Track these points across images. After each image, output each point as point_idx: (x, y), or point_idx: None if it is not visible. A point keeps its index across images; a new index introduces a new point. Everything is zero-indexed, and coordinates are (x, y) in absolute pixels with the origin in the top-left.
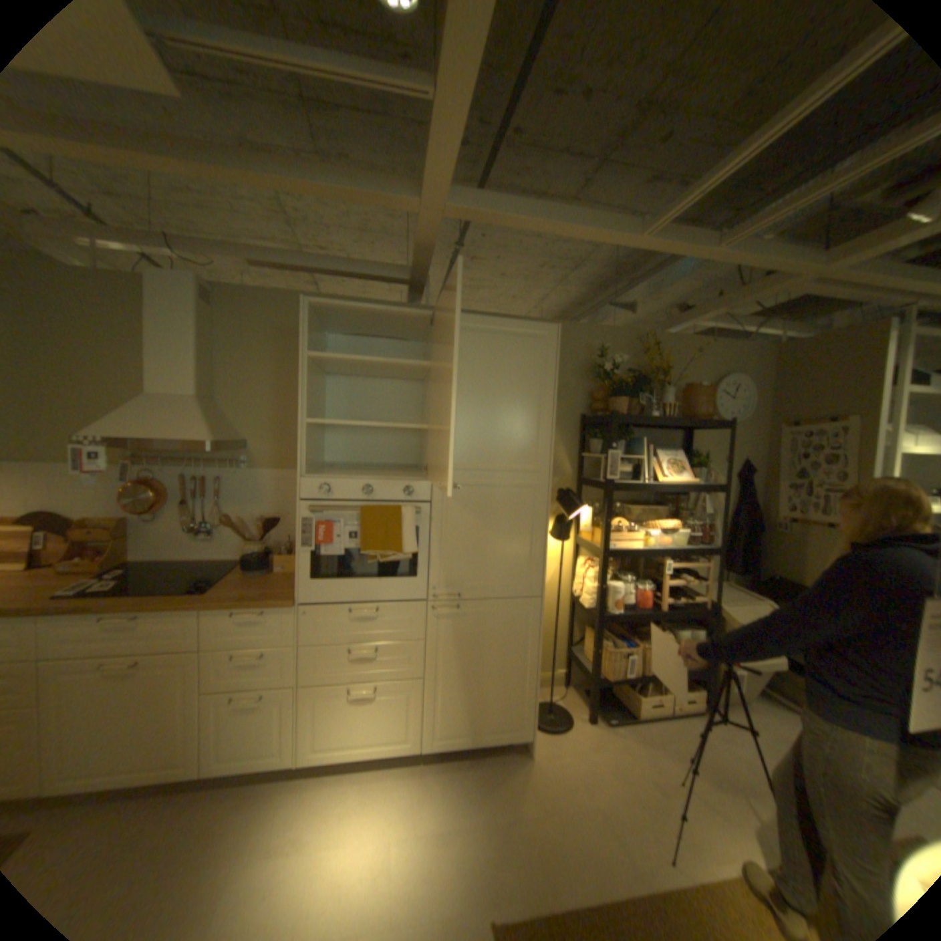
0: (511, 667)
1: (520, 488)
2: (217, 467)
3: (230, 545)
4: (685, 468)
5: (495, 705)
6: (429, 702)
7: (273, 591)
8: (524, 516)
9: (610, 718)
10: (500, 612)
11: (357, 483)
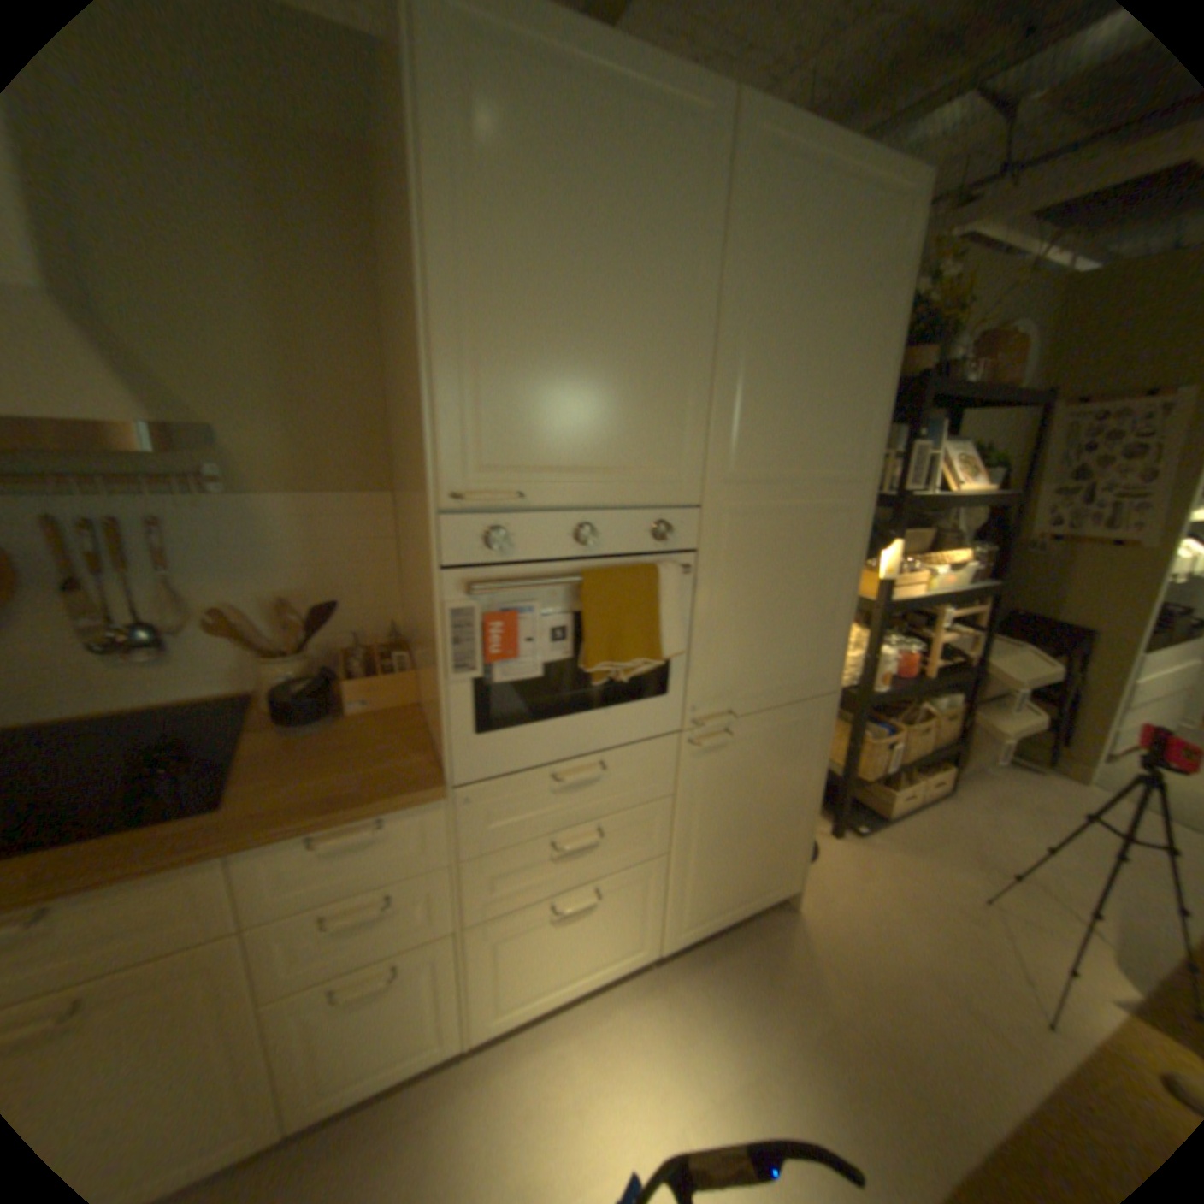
0: (789, 804)
1: (835, 514)
2: (151, 493)
3: (220, 666)
4: (980, 468)
5: (764, 861)
6: (679, 885)
7: (386, 765)
8: (835, 563)
9: (854, 823)
10: (784, 727)
11: (568, 519)
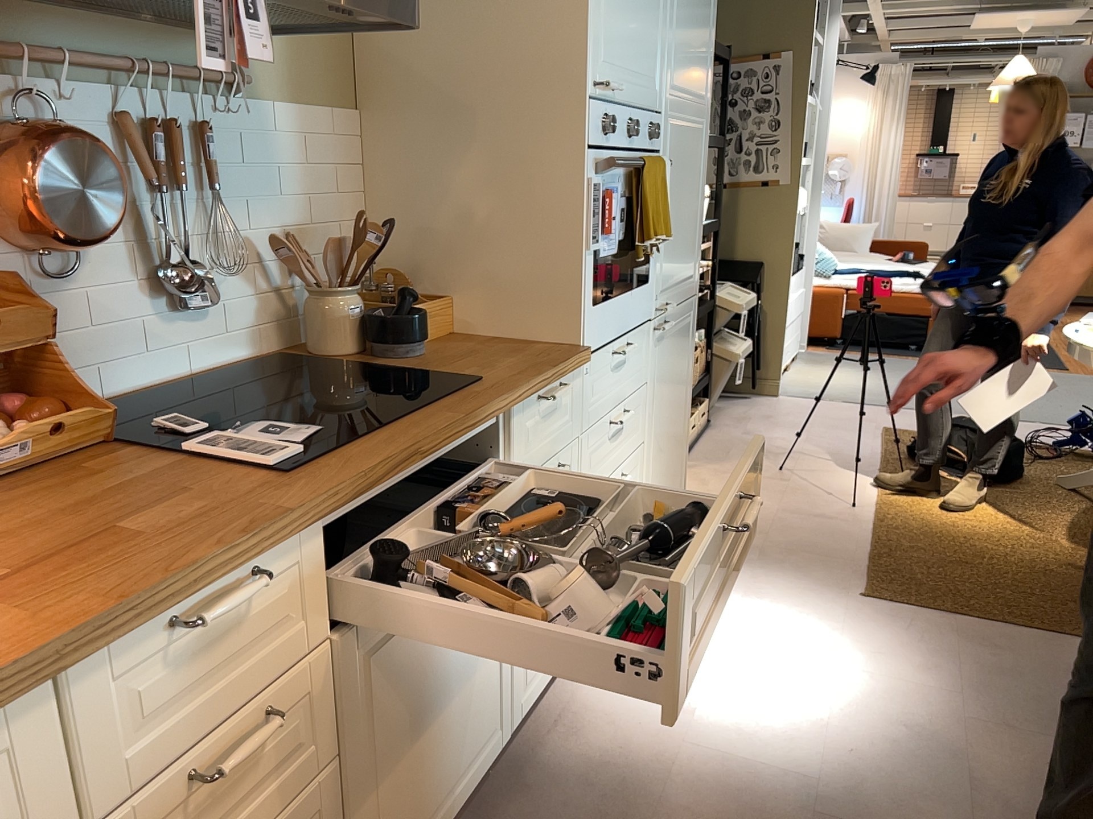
0: (682, 398)
1: (699, 132)
2: (204, 90)
3: (243, 318)
4: None
5: (674, 455)
6: (648, 473)
7: (524, 350)
8: (698, 174)
9: None
10: (681, 322)
11: (625, 115)
